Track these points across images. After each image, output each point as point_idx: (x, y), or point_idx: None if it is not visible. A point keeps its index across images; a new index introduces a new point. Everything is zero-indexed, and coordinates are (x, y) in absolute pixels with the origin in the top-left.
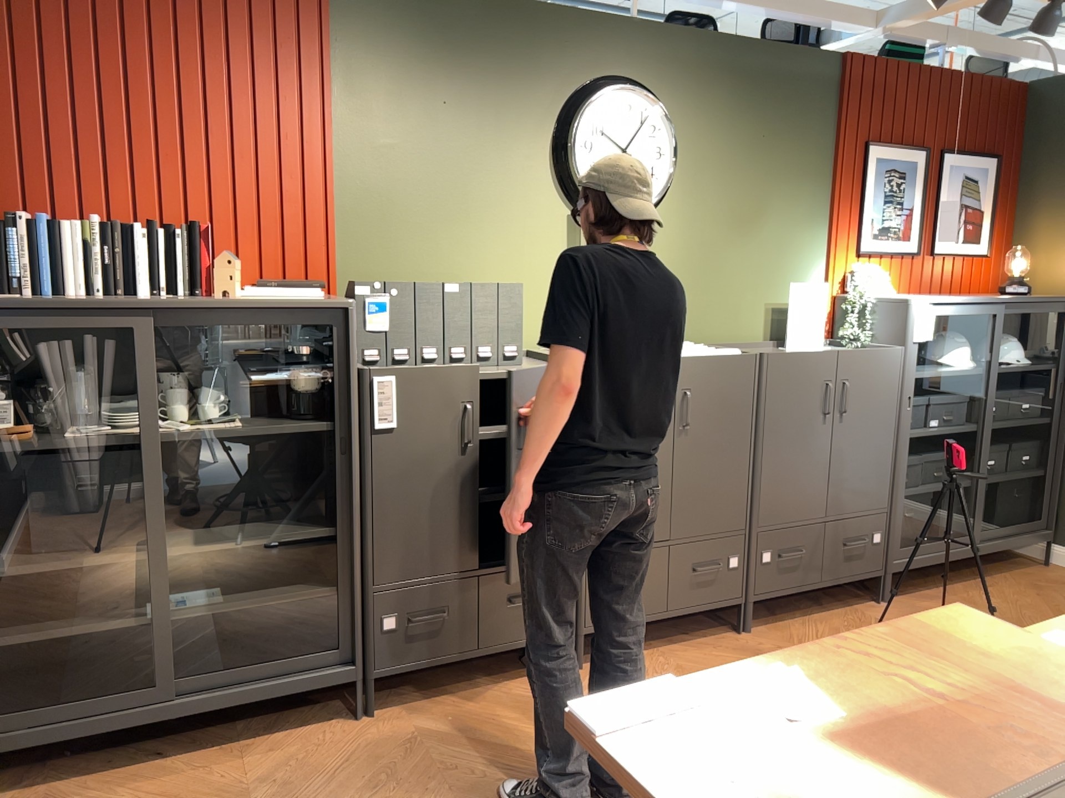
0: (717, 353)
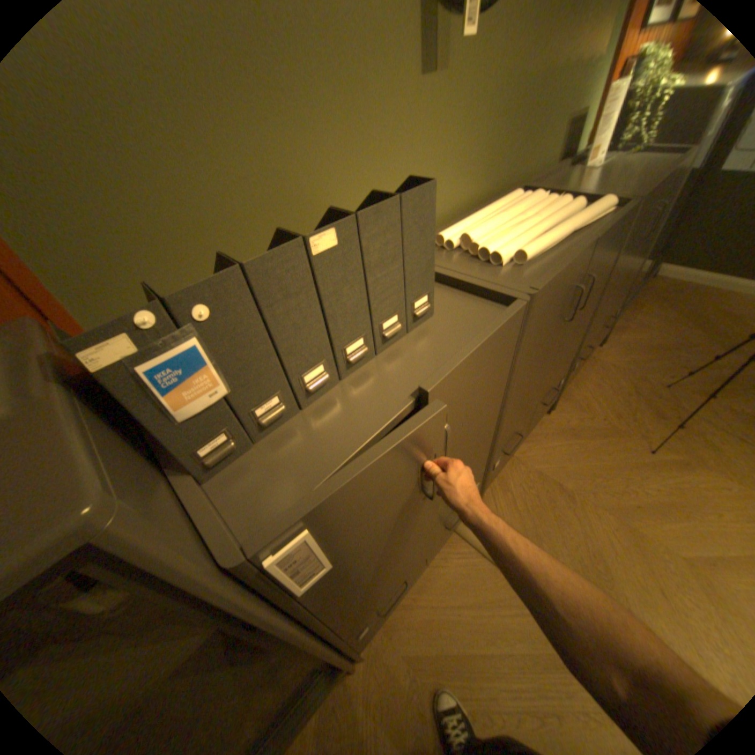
0: (602, 209)
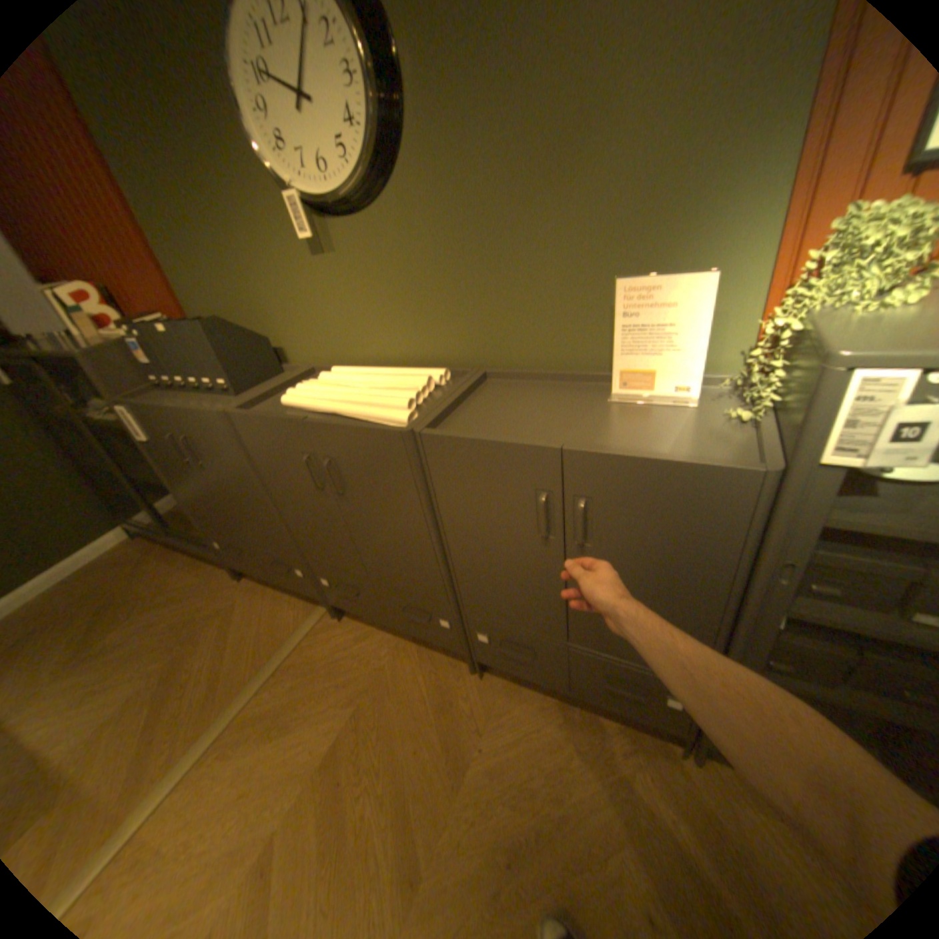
0: (376, 415)
